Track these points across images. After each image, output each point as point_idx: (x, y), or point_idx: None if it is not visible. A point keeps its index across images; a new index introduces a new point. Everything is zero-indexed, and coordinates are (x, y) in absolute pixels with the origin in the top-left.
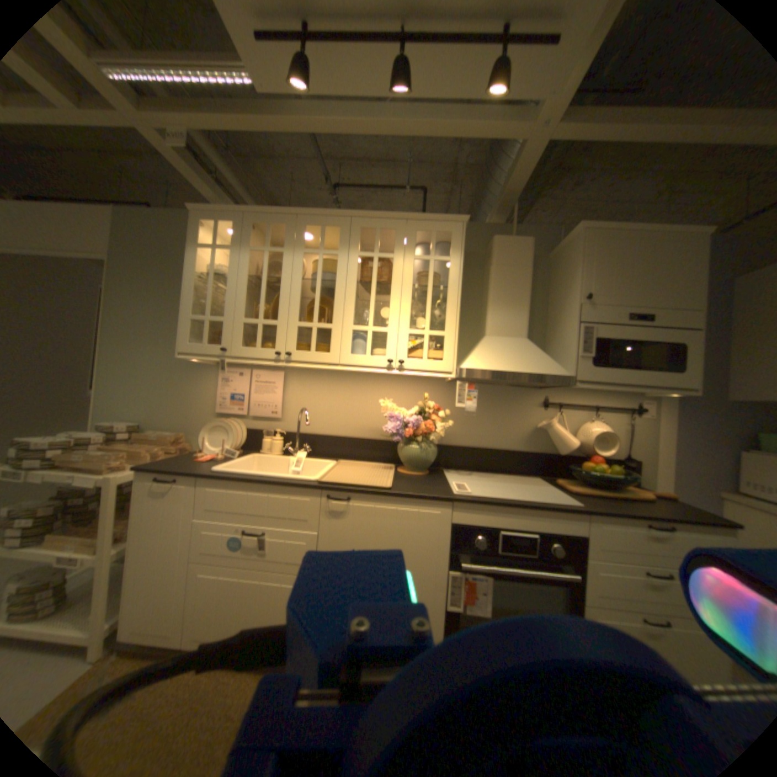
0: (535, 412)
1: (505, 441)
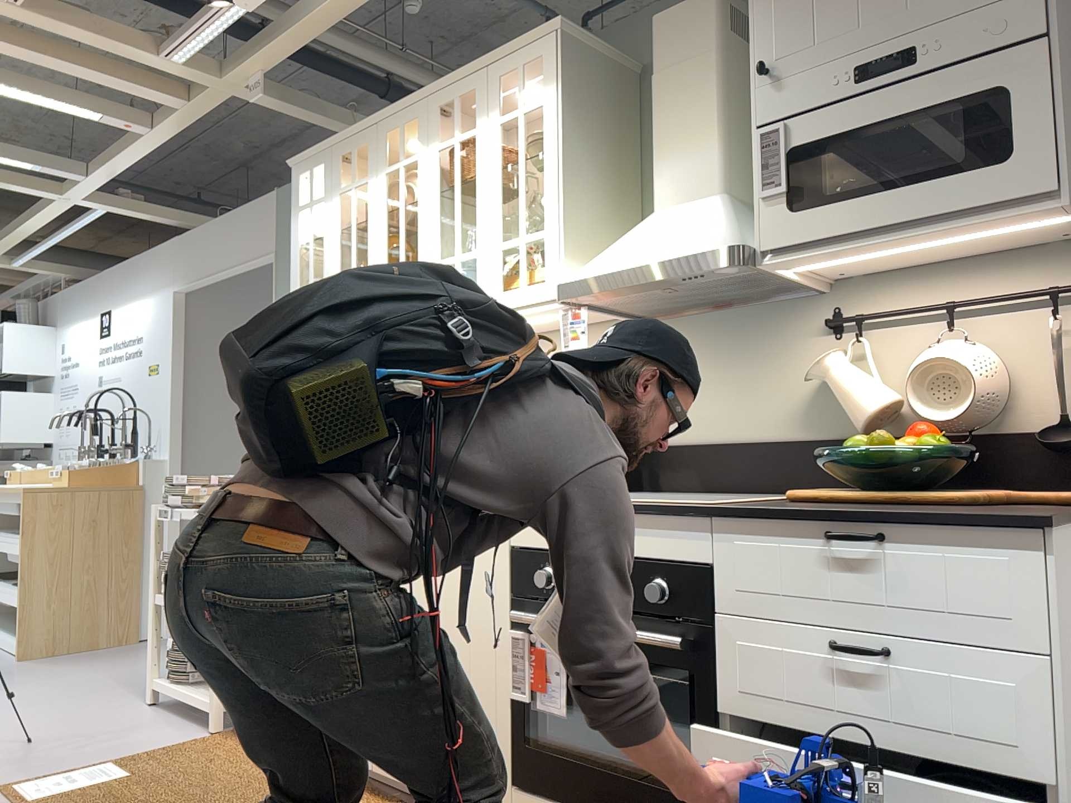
0: (815, 346)
1: (758, 423)
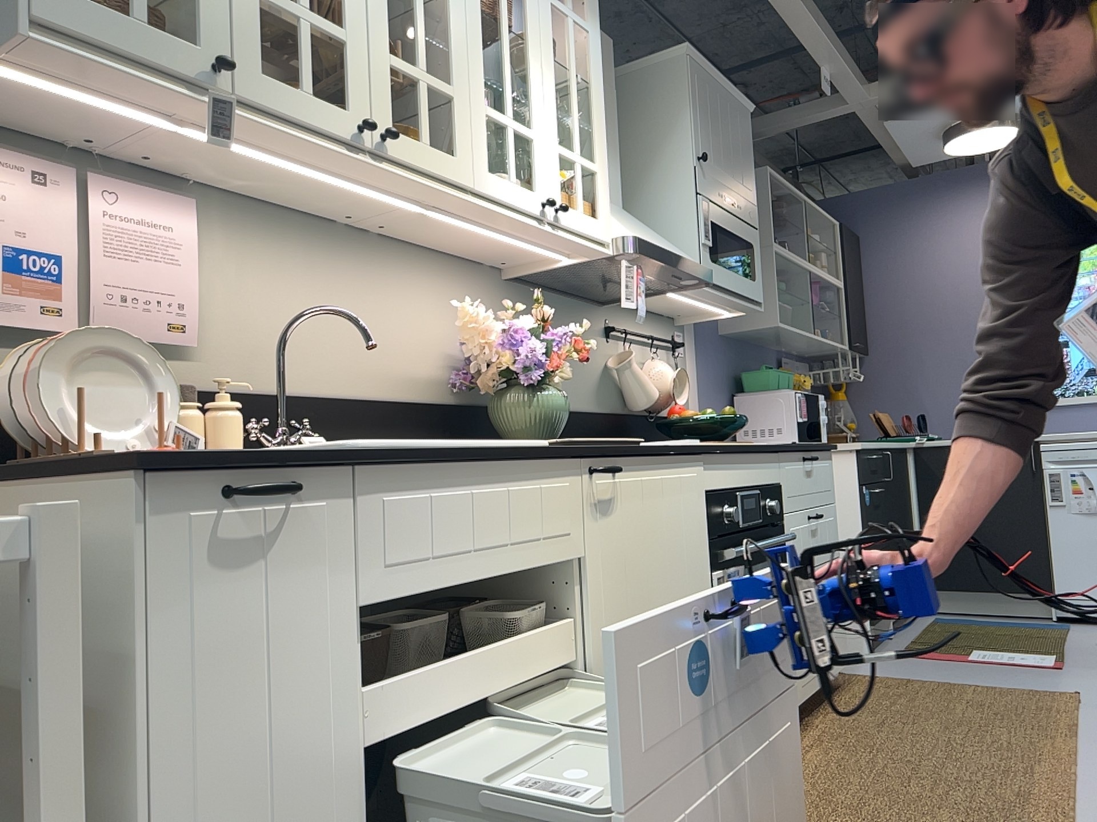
0: (602, 344)
1: (579, 396)
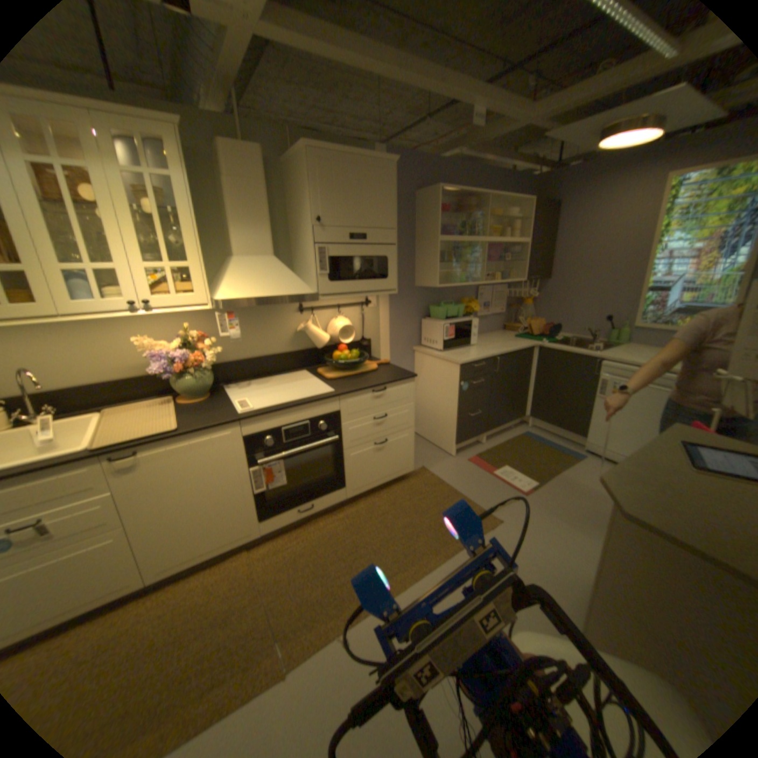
0: (294, 318)
1: (274, 349)
